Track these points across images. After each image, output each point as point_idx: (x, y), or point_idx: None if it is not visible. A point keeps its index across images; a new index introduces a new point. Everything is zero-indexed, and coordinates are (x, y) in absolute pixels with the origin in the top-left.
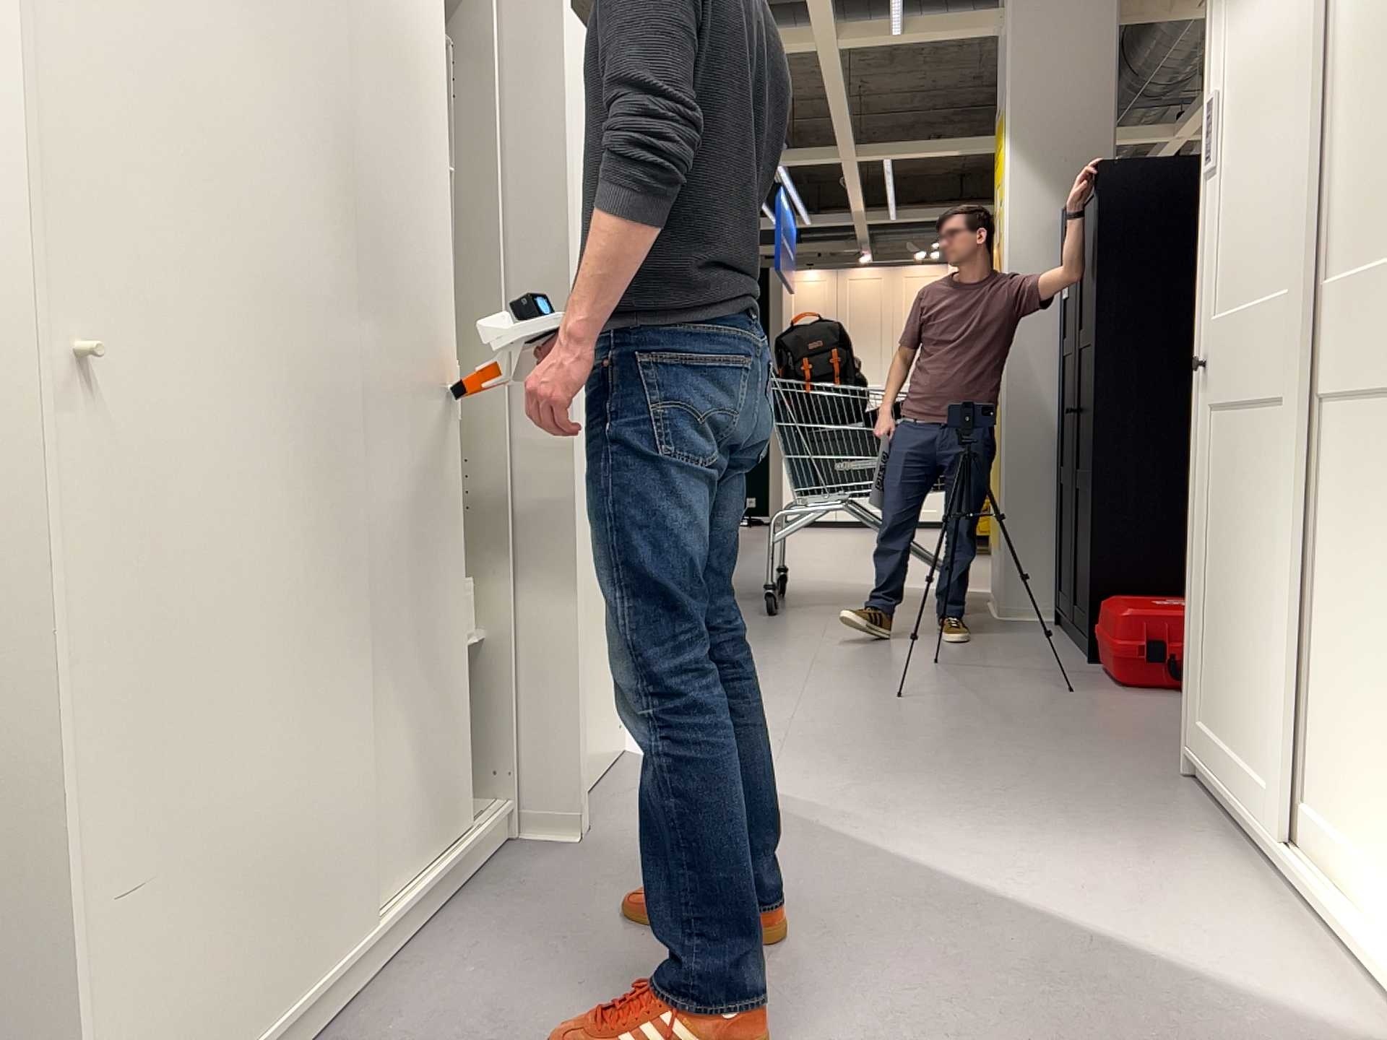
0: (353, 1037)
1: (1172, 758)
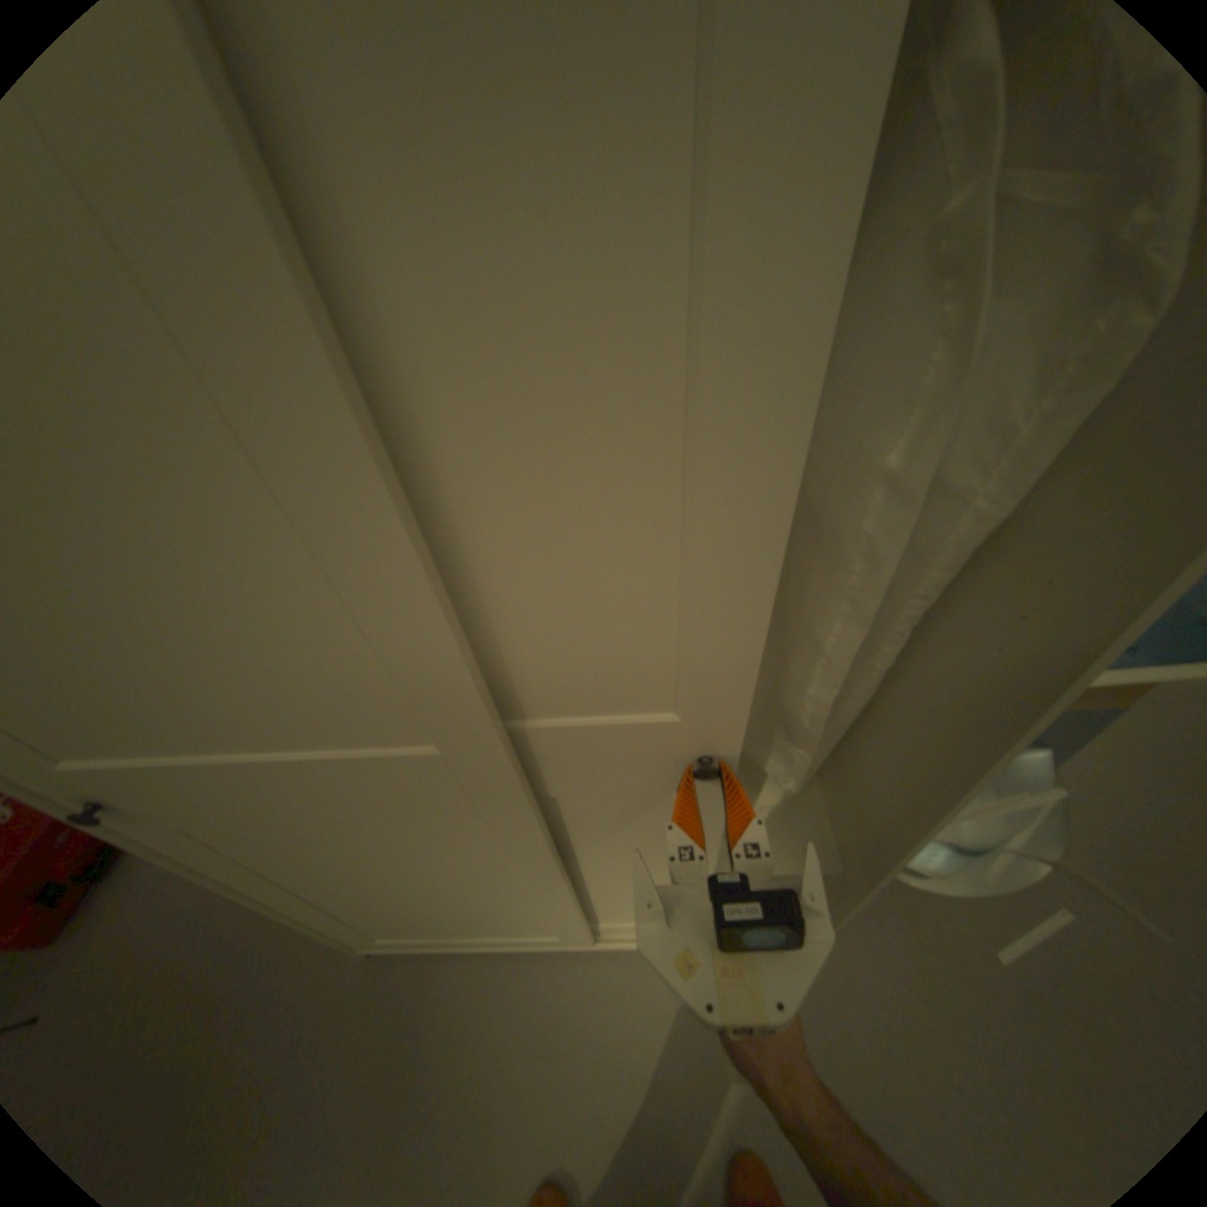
0: None
1: (318, 952)
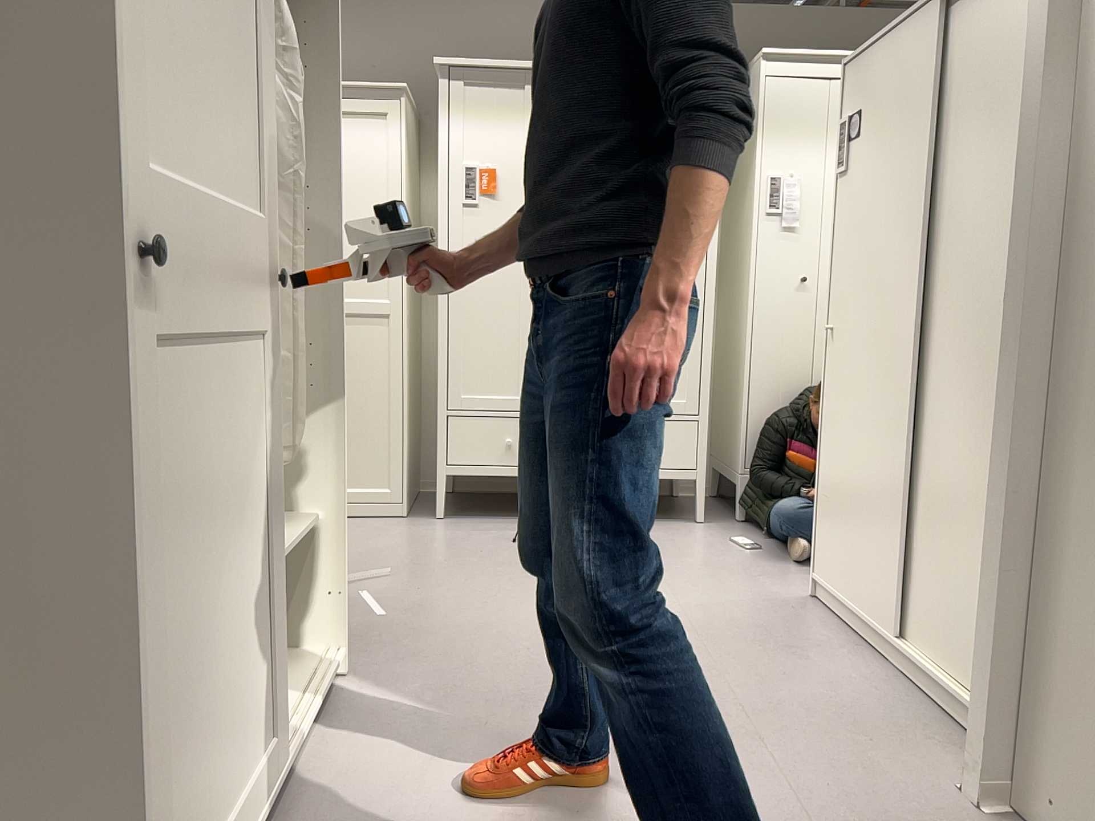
0: (858, 651)
1: None
